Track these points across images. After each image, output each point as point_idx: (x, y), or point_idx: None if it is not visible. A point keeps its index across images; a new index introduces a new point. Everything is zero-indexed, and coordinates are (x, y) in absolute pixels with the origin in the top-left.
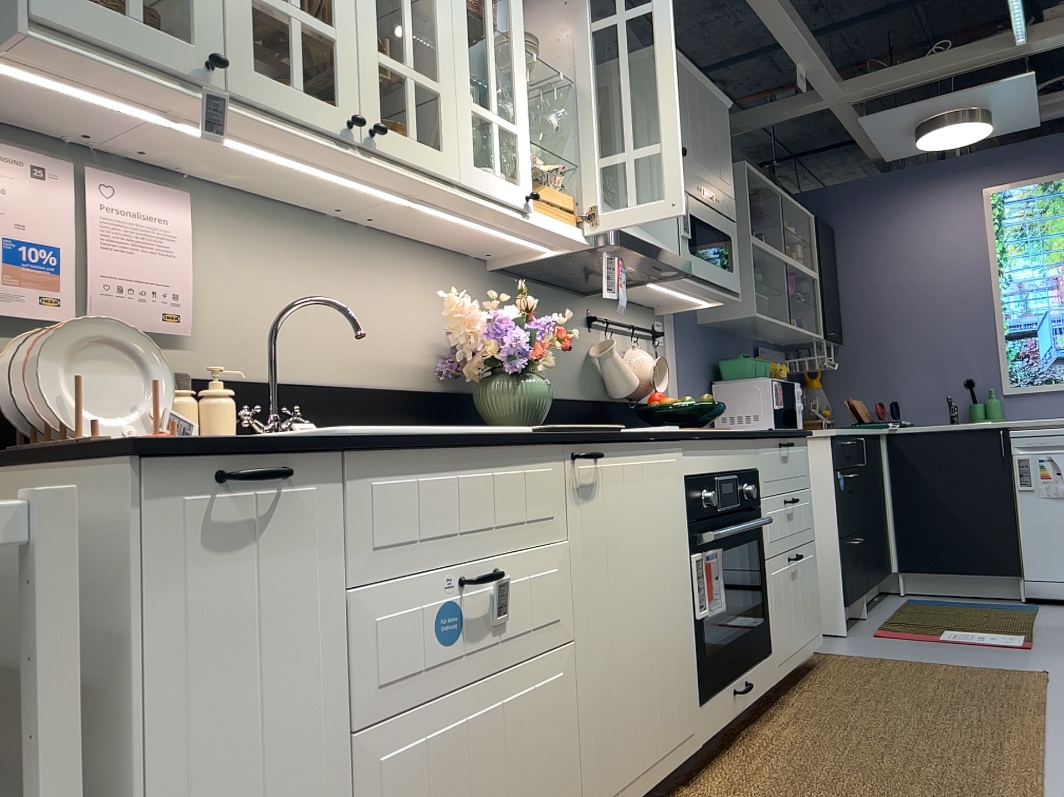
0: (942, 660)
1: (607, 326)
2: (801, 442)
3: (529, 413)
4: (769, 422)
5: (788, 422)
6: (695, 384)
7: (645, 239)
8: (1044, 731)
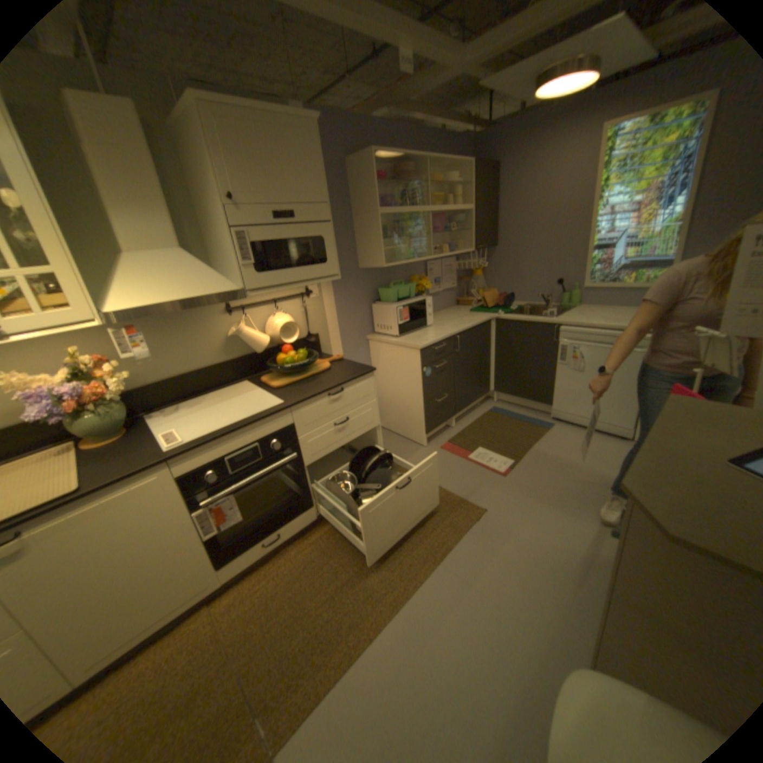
0: (447, 484)
1: (248, 306)
2: (361, 379)
3: (99, 431)
4: (397, 331)
5: (414, 326)
6: (354, 309)
7: (174, 293)
8: (419, 585)
